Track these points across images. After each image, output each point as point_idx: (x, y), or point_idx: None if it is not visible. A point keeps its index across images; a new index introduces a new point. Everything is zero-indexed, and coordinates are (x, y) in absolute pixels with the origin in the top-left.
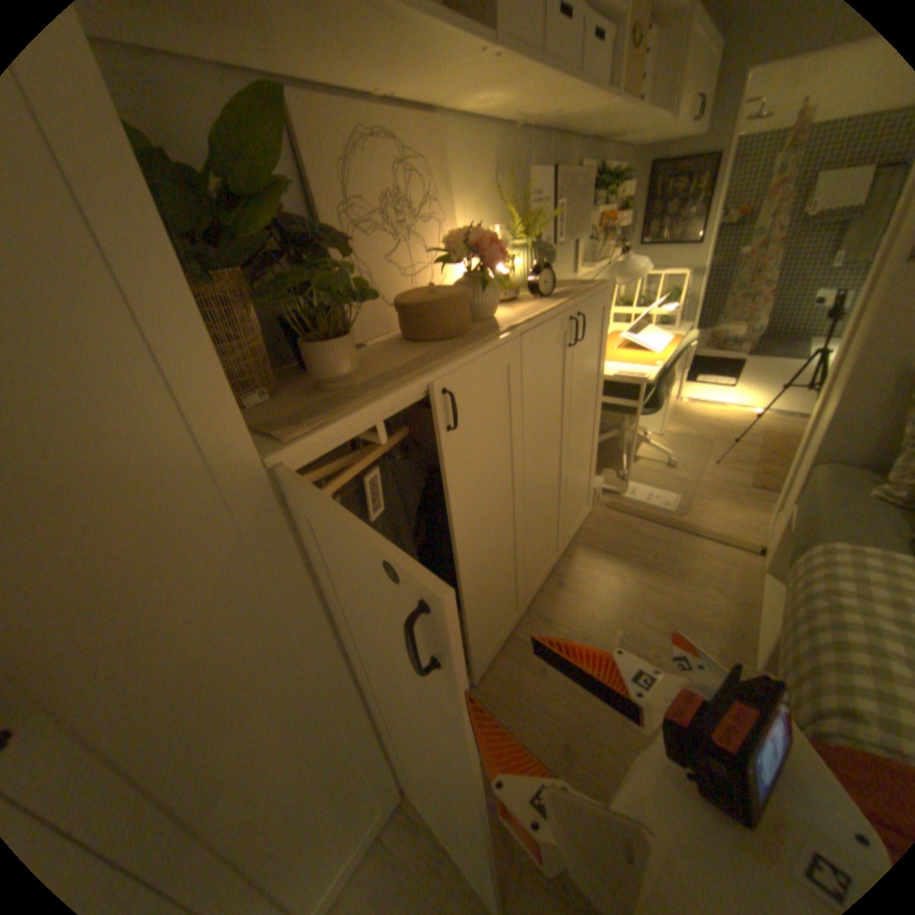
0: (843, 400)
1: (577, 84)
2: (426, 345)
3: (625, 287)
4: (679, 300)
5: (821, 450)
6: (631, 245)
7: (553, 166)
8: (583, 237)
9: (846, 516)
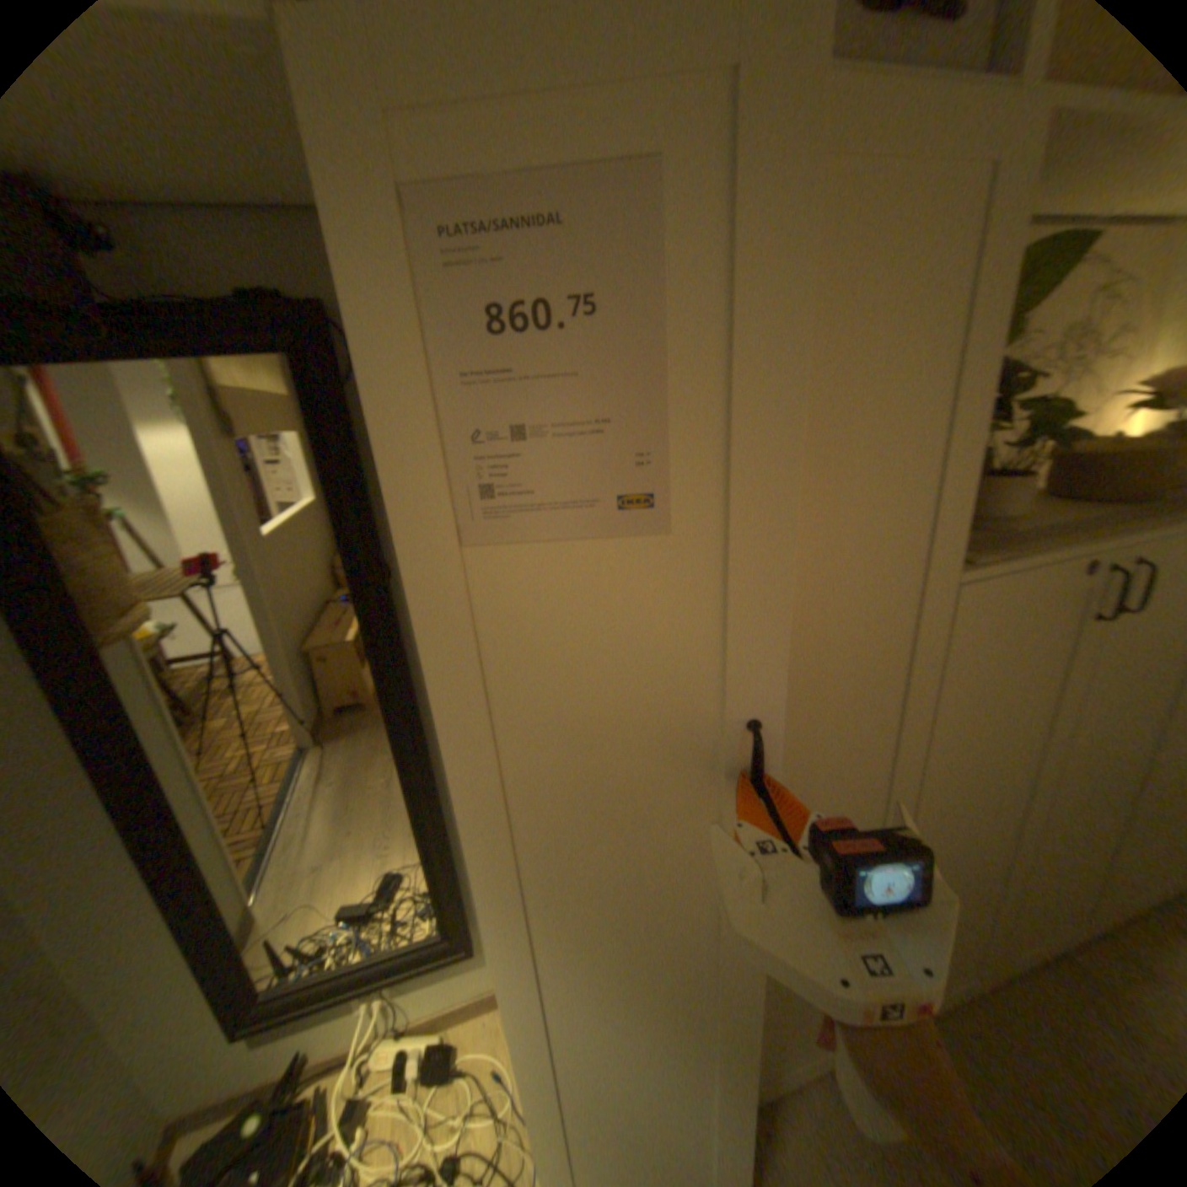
0: None
1: None
2: (1098, 507)
3: None
4: None
5: None
6: None
7: None
8: None
9: None
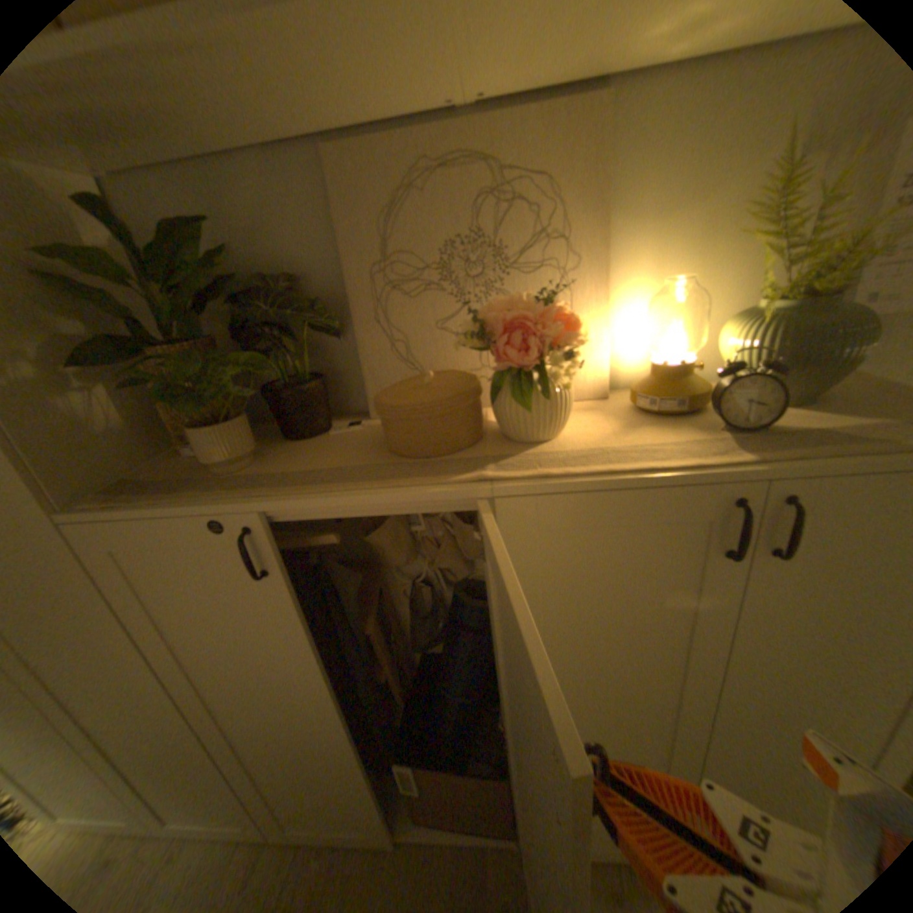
0: None
1: None
2: (369, 454)
3: None
4: None
5: None
6: None
7: None
8: None
9: None
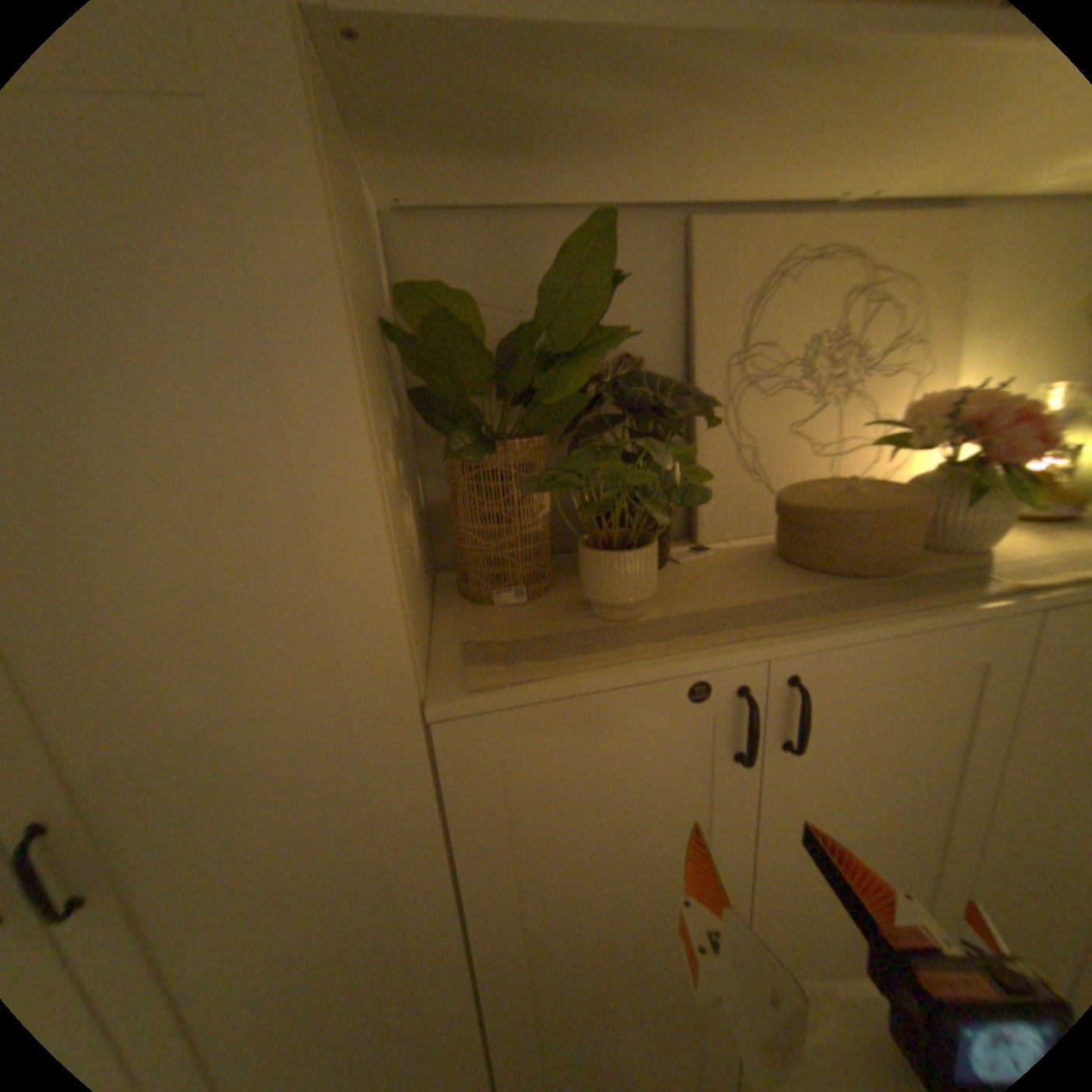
0: None
1: None
2: (805, 579)
3: None
4: None
5: None
6: None
7: None
8: None
9: None
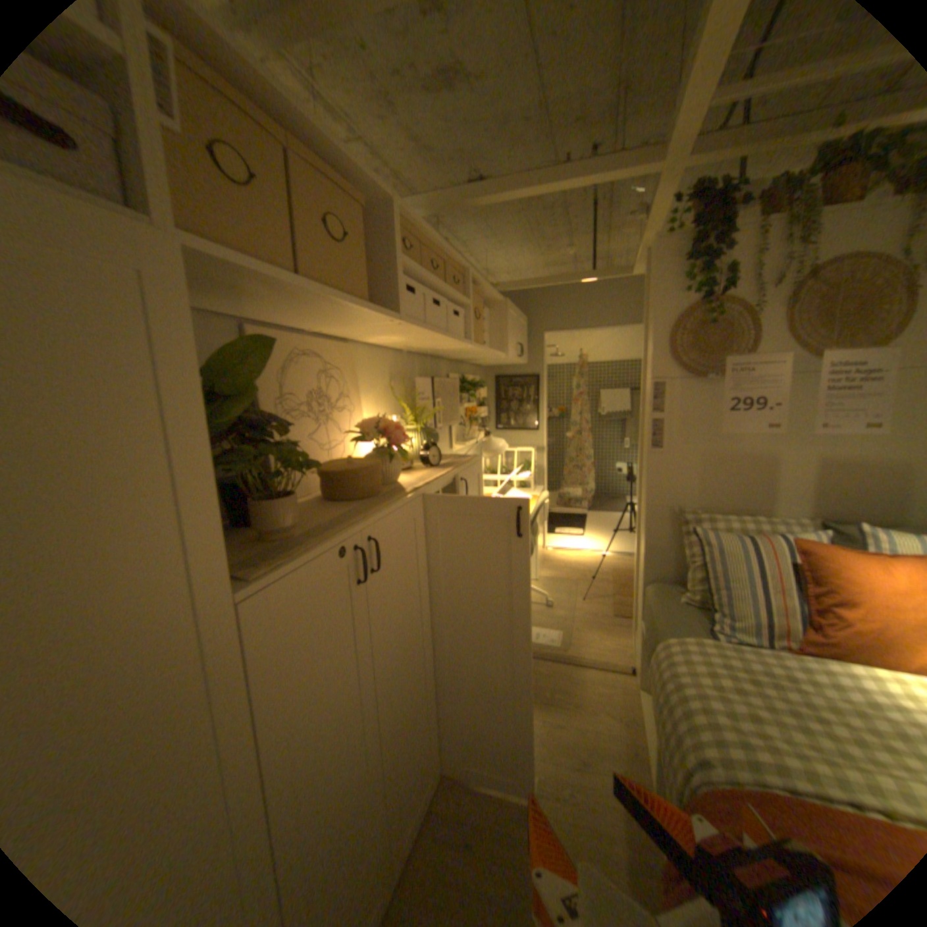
0: (646, 535)
1: (446, 338)
2: (348, 503)
3: (489, 460)
4: (530, 470)
5: (645, 574)
6: (489, 429)
7: (429, 377)
8: (454, 423)
9: (670, 619)
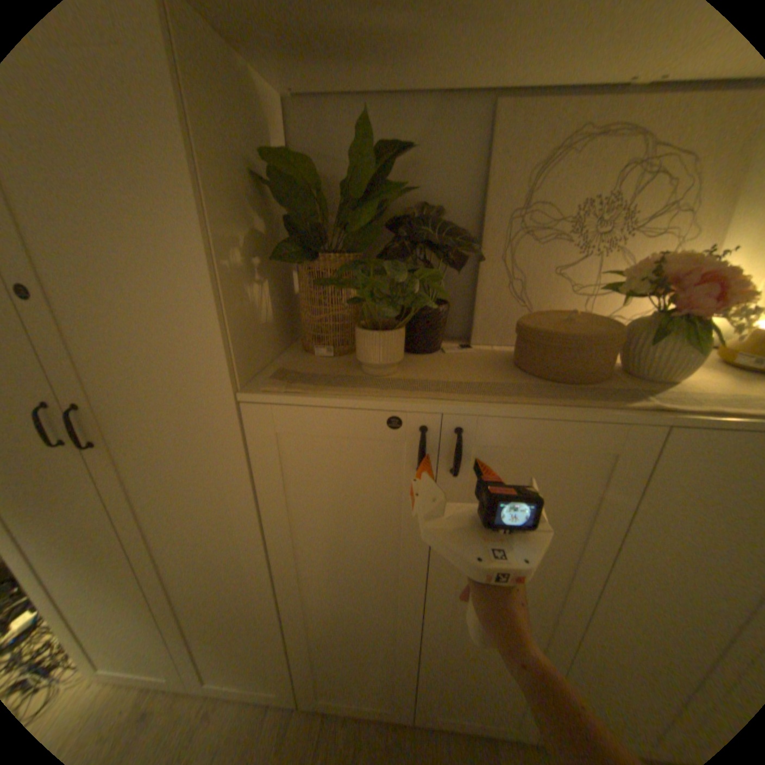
0: None
1: None
2: (513, 375)
3: None
4: None
5: None
6: None
7: None
8: None
9: None
